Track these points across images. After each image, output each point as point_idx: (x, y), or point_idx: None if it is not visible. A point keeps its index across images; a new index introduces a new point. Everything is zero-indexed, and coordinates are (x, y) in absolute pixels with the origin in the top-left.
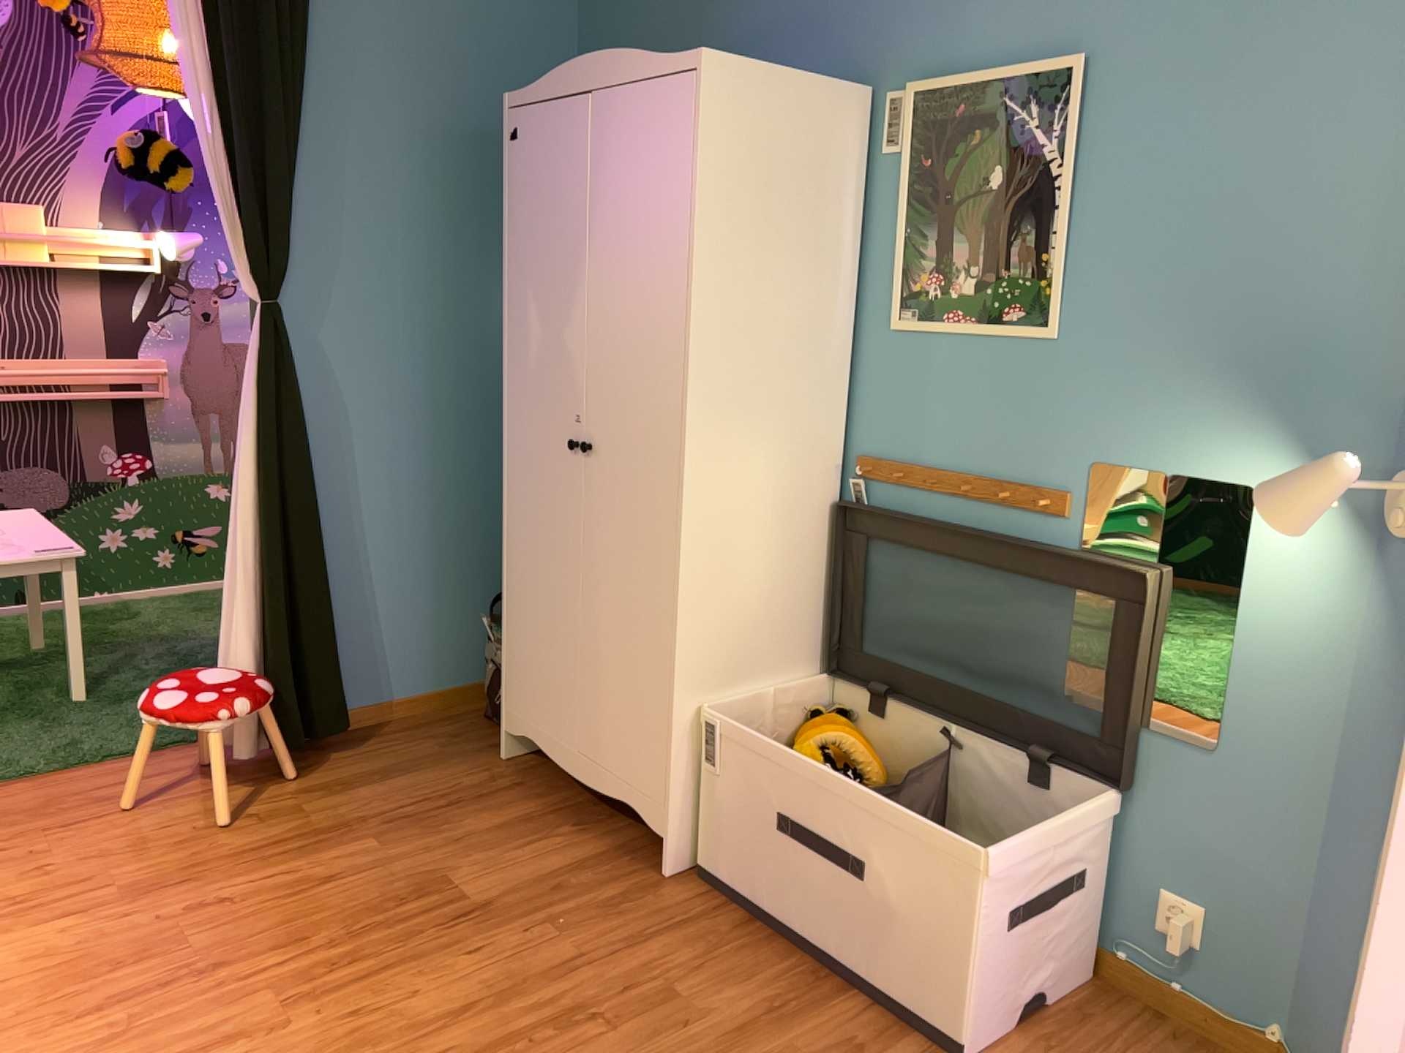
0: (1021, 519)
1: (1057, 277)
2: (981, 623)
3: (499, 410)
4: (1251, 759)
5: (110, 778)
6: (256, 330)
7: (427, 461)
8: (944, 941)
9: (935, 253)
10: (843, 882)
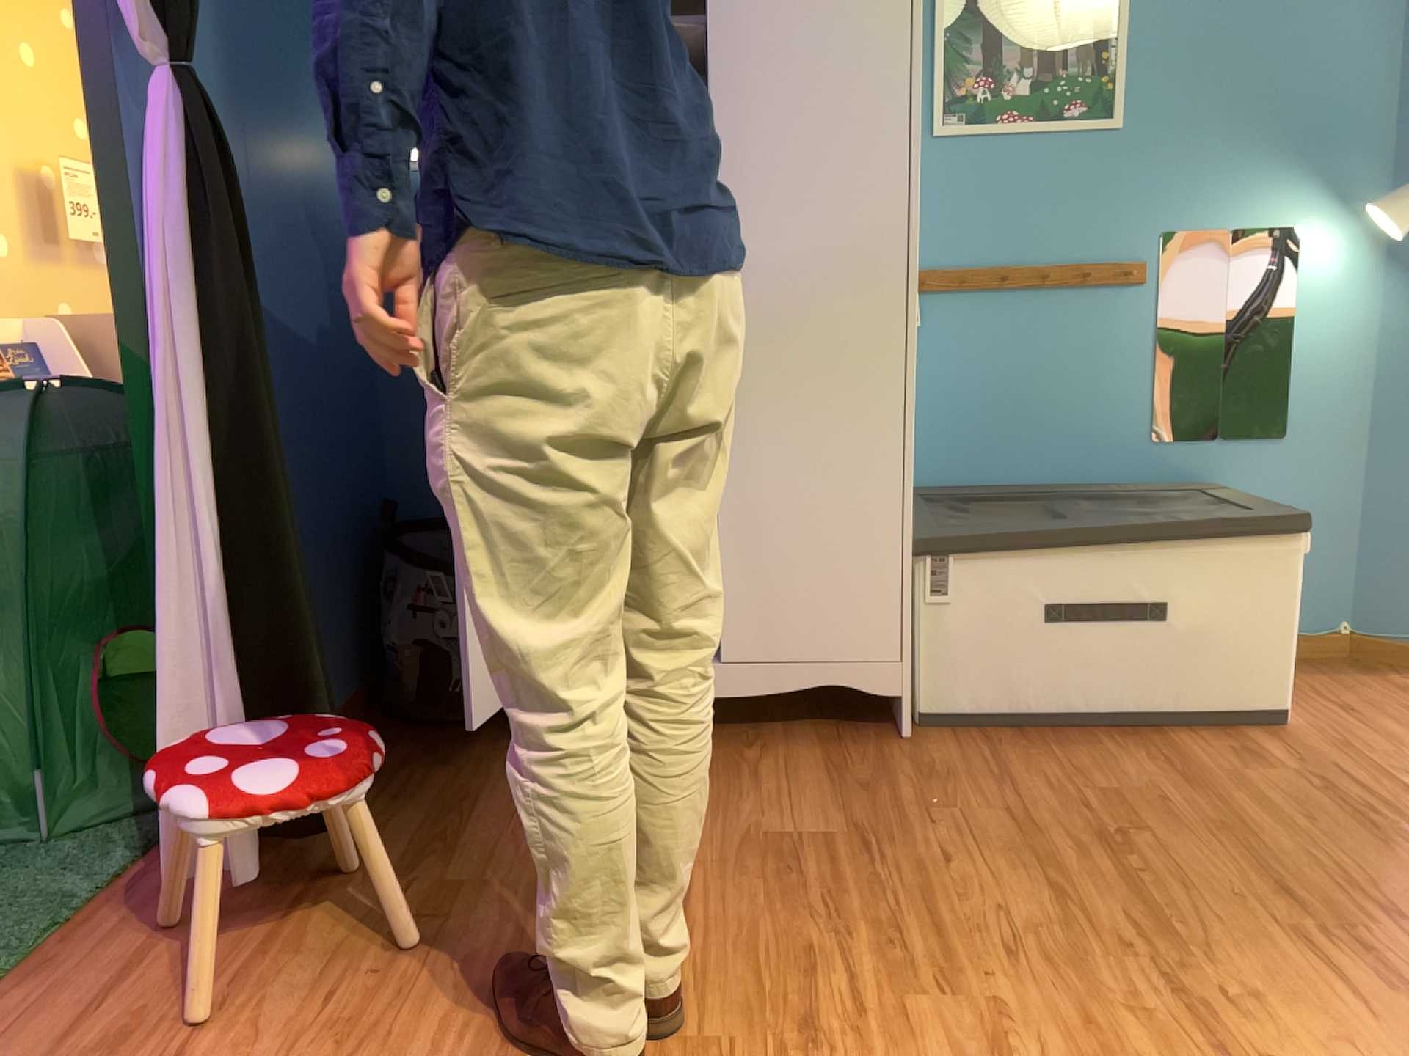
0: (1096, 296)
1: (1120, 72)
2: (1063, 400)
3: (332, 295)
4: (1313, 434)
5: (33, 1017)
6: (168, 112)
7: (290, 368)
8: (1263, 630)
9: (981, 56)
10: (1141, 632)
